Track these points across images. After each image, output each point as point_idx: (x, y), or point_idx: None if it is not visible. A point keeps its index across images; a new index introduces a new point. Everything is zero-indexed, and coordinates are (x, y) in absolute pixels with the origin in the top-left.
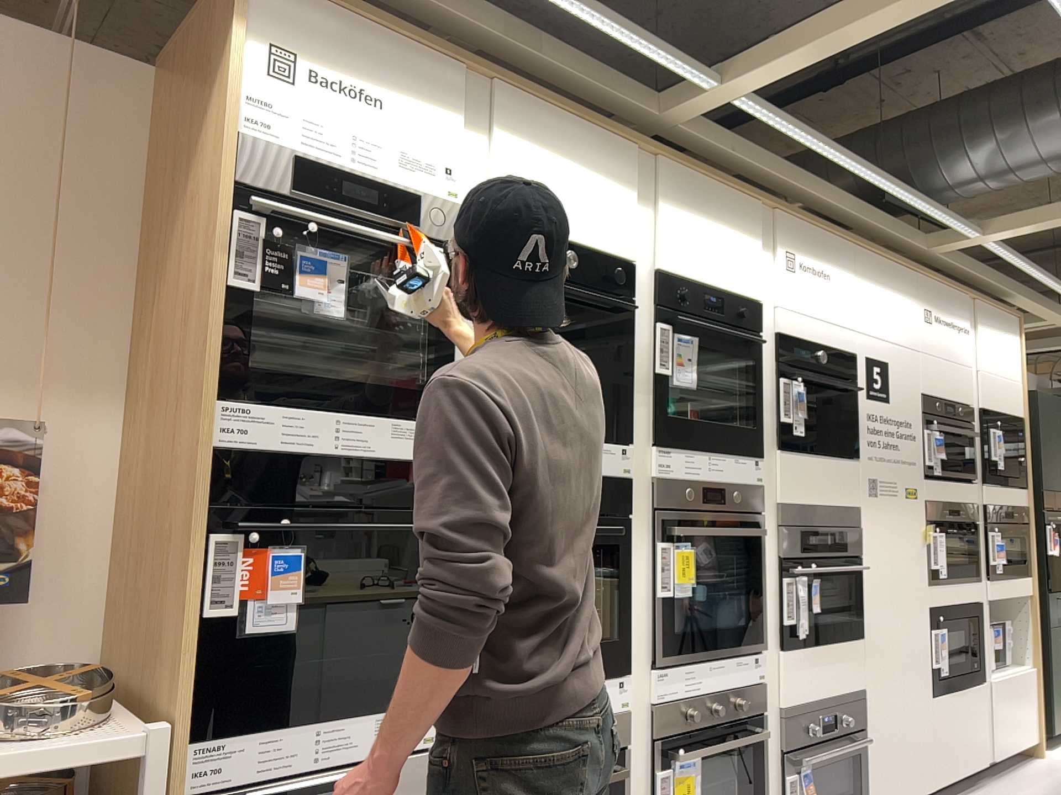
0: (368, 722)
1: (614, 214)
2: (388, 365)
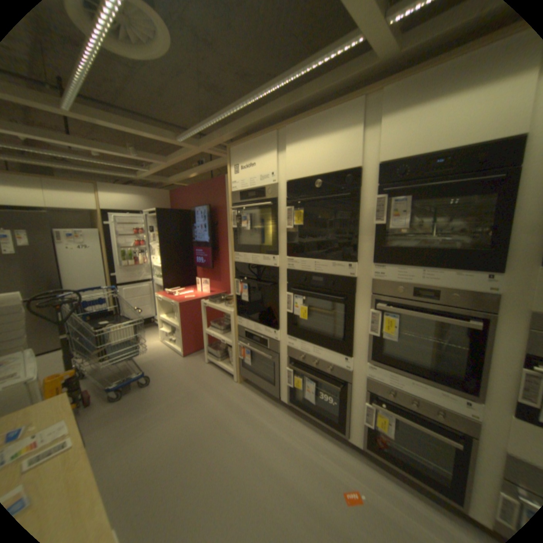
0: (262, 330)
1: (346, 142)
2: (264, 239)
